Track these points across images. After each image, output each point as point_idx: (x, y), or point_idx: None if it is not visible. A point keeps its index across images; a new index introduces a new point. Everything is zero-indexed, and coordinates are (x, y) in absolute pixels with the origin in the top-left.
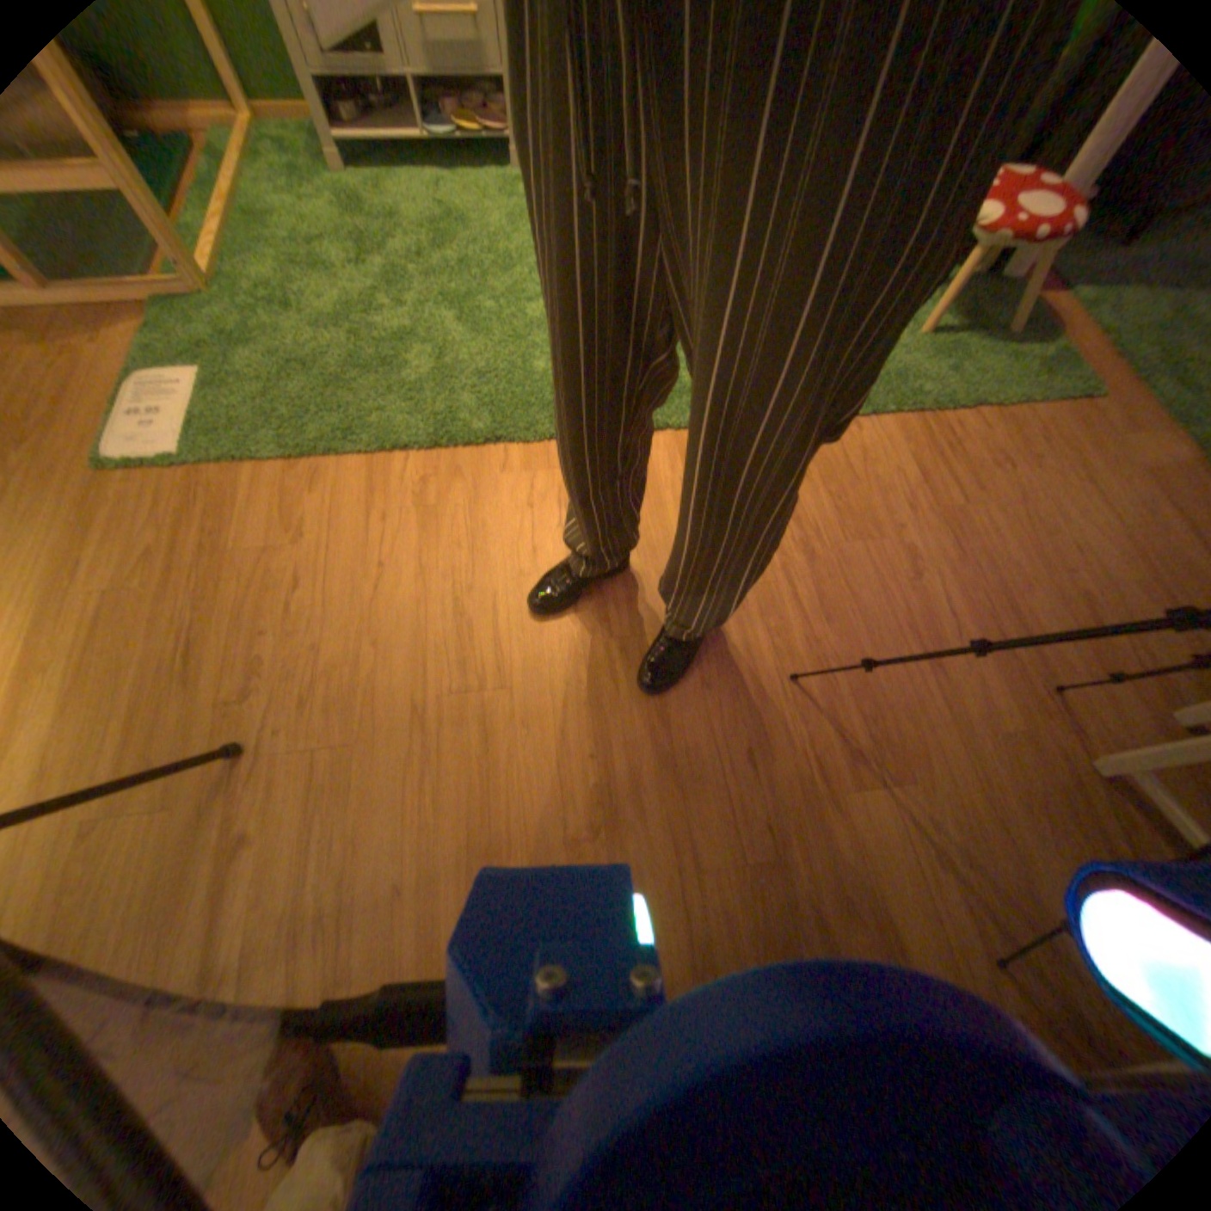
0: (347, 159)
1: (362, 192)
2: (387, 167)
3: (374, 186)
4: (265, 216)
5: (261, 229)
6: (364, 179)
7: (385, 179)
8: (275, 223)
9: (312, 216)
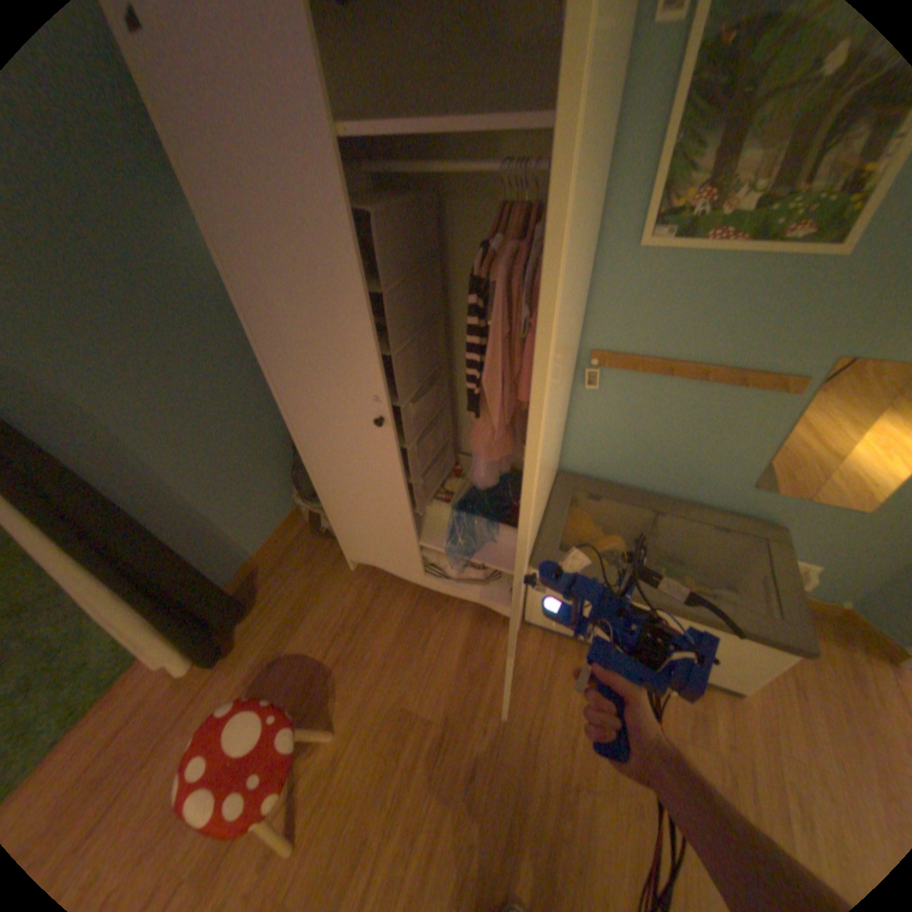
0: None
1: None
2: None
3: None
4: None
5: None
6: None
7: None
8: None
9: None
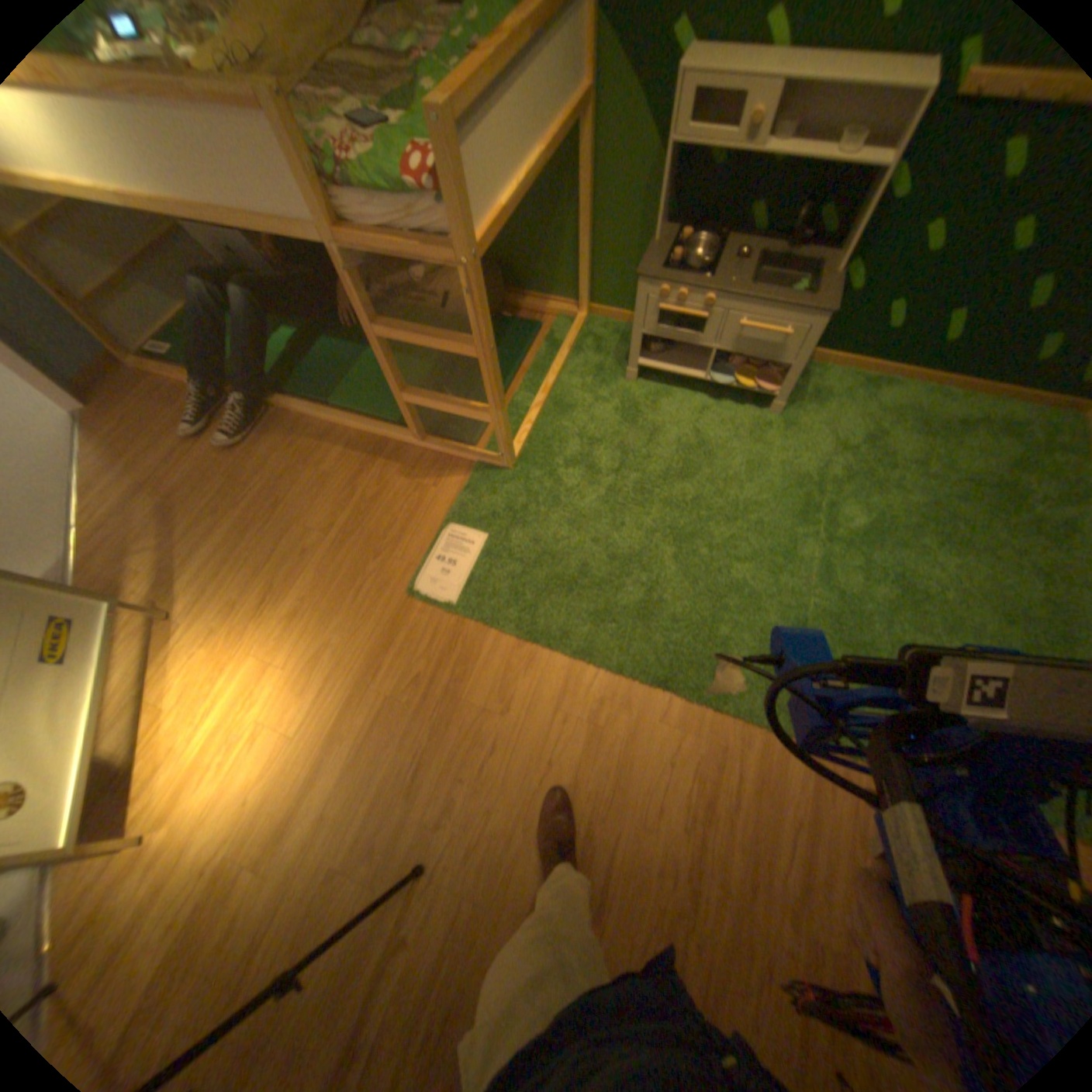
0: (642, 373)
1: (643, 408)
2: (669, 389)
3: (653, 404)
4: (569, 413)
5: (563, 425)
6: (648, 396)
7: (664, 400)
8: (574, 422)
9: (600, 423)
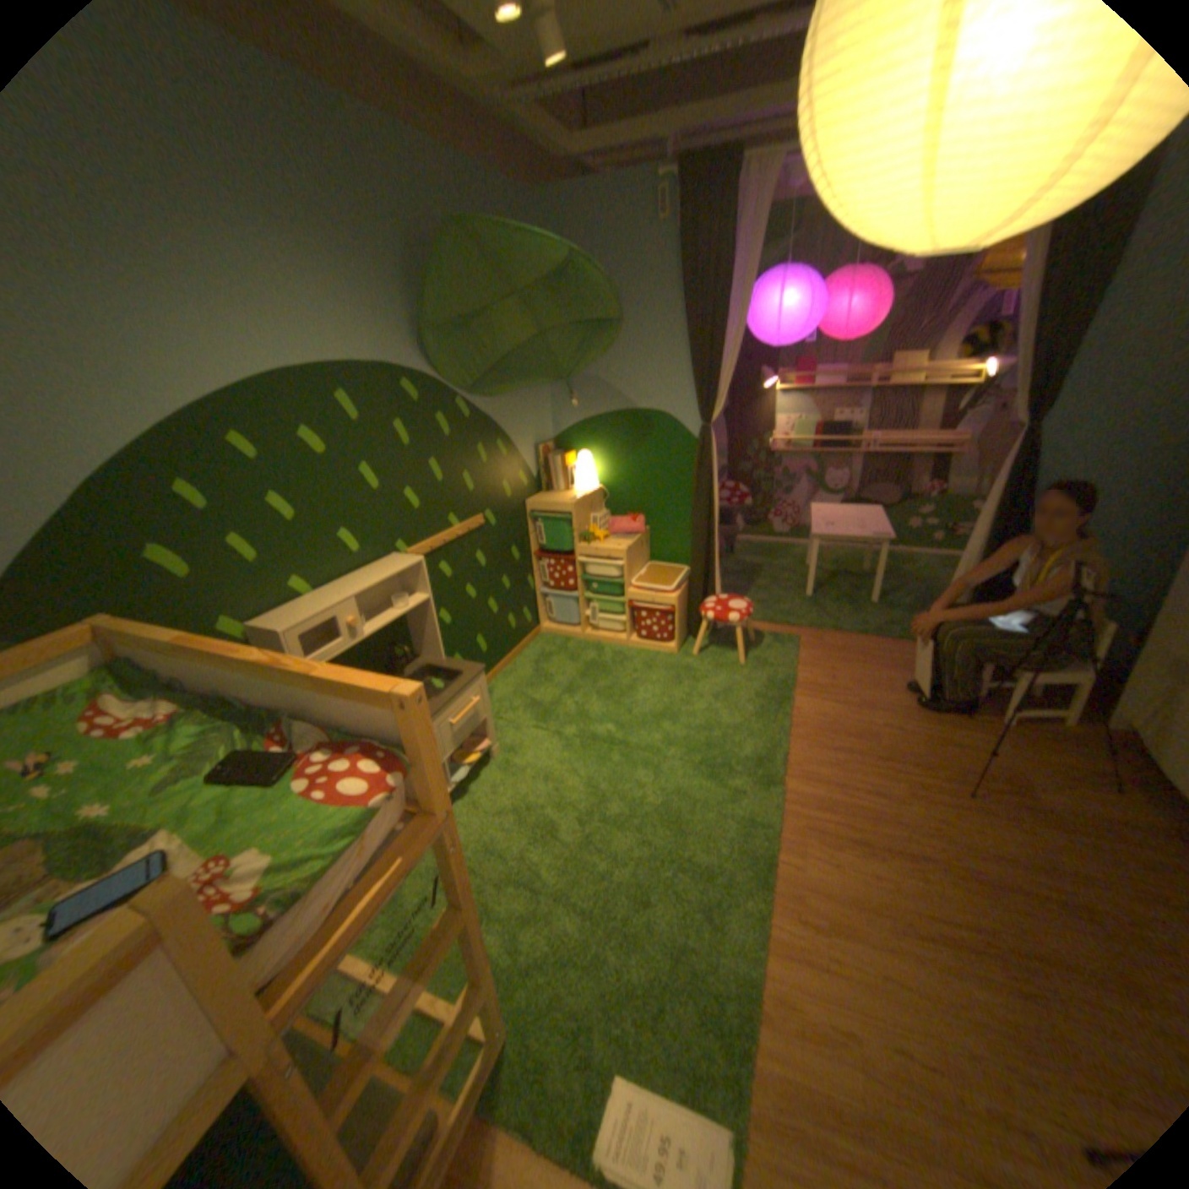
0: None
1: None
2: None
3: None
4: None
5: None
6: None
7: None
8: None
9: None
